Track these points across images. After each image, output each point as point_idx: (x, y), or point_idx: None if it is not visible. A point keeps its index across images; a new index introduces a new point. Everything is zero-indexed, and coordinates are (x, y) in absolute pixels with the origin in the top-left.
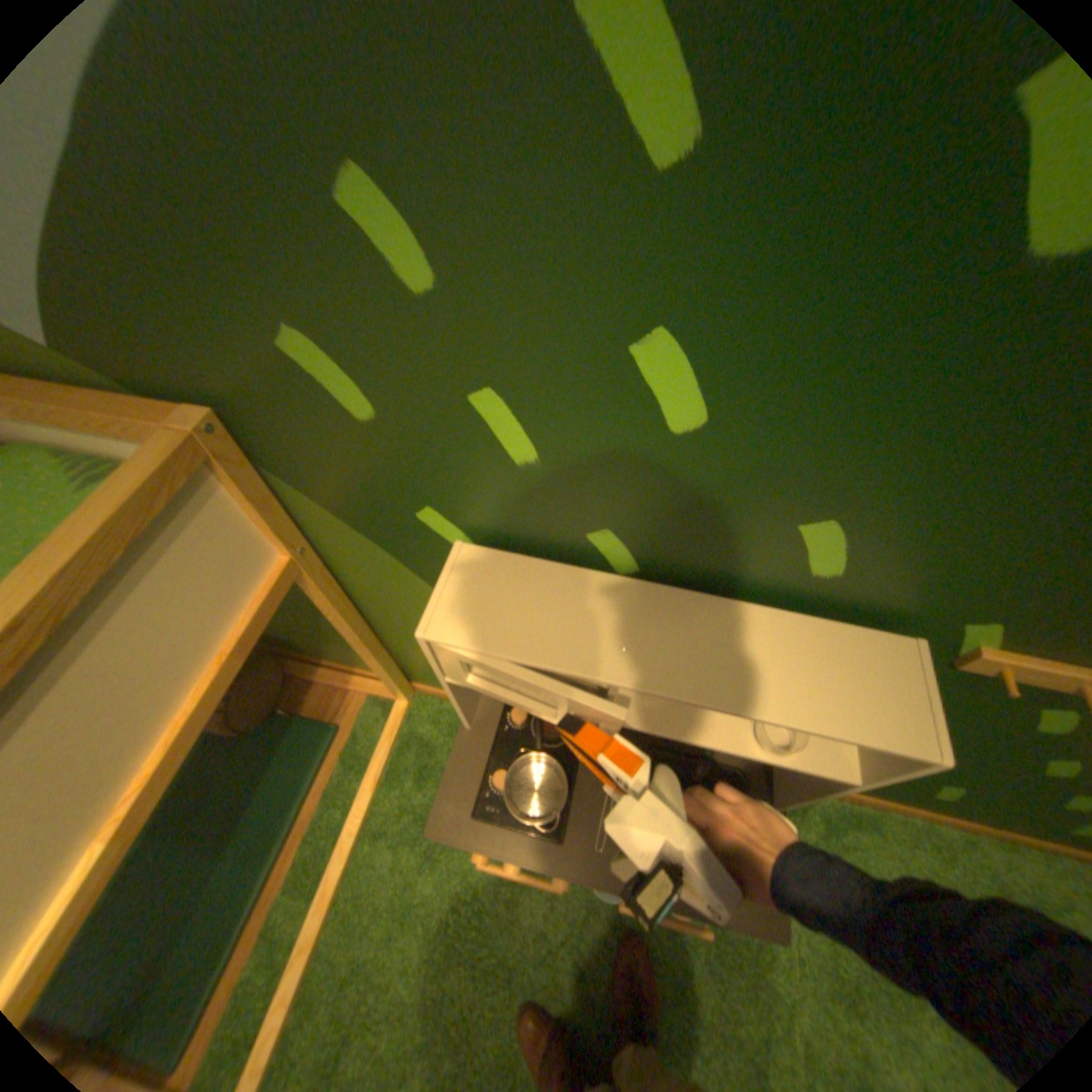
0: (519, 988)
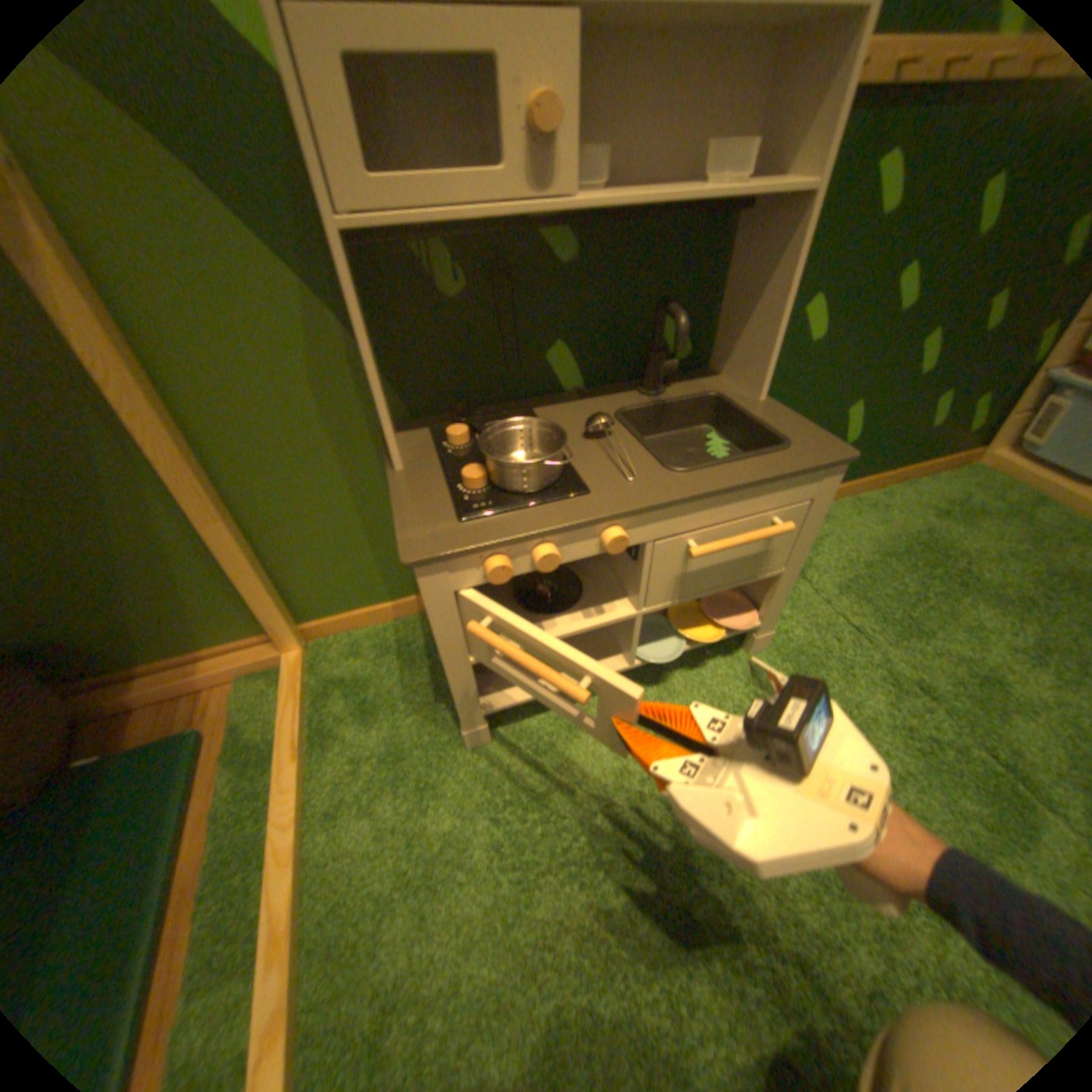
0: (632, 840)
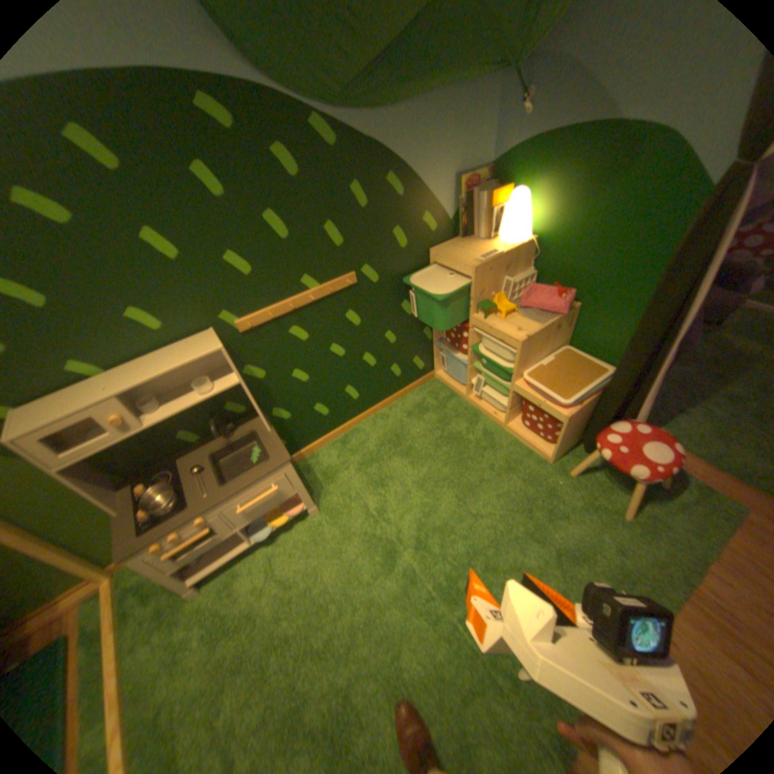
0: (253, 615)
